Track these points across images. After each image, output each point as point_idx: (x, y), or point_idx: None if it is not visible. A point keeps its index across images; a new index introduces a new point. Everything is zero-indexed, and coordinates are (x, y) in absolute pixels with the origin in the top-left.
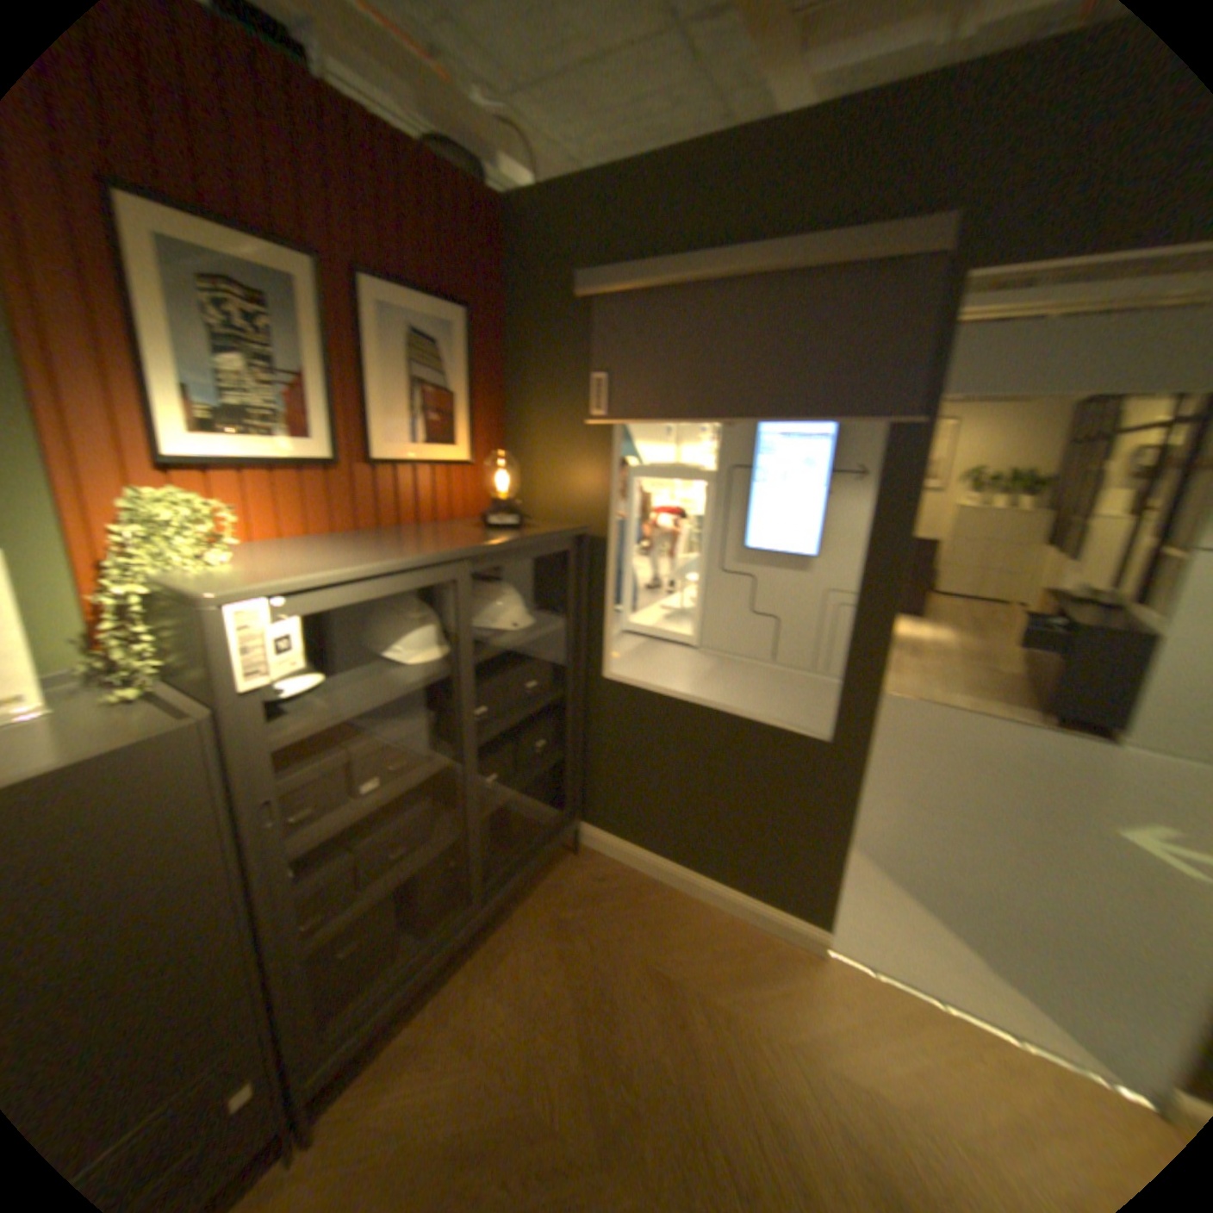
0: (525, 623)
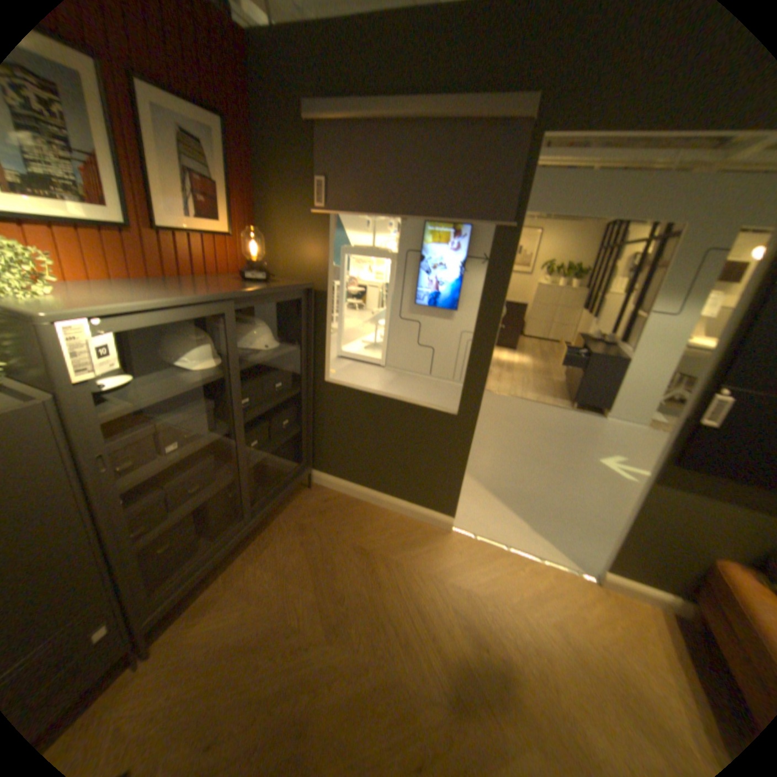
0: (274, 345)
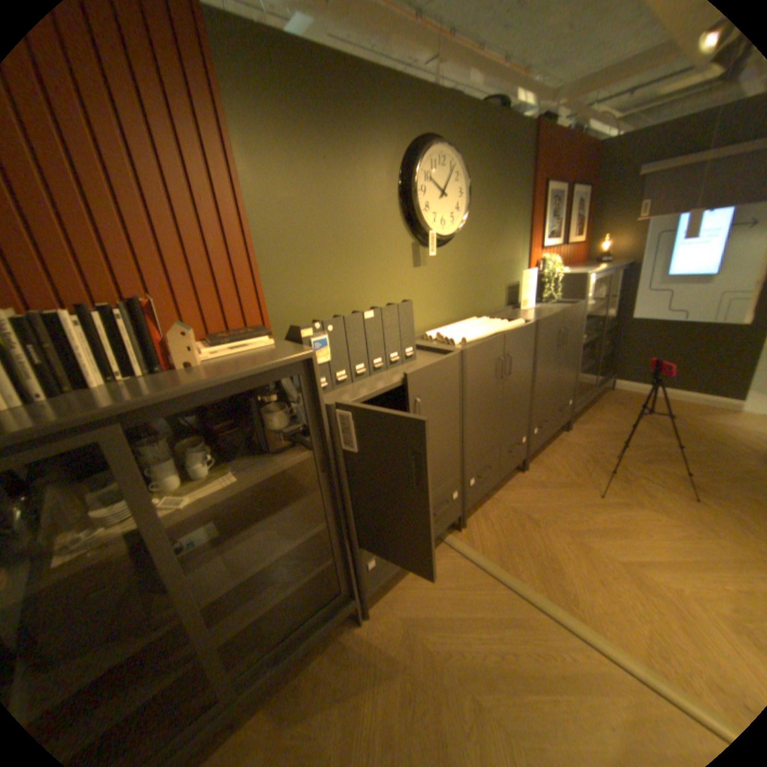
0: (611, 296)
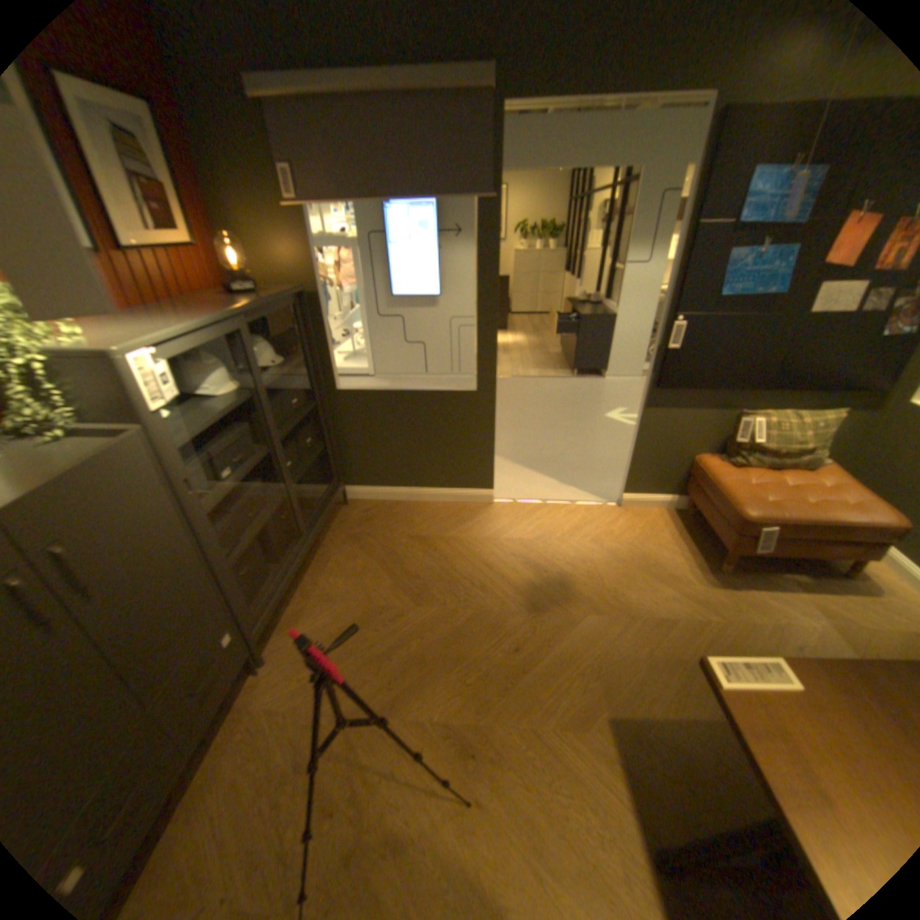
0: (281, 361)
